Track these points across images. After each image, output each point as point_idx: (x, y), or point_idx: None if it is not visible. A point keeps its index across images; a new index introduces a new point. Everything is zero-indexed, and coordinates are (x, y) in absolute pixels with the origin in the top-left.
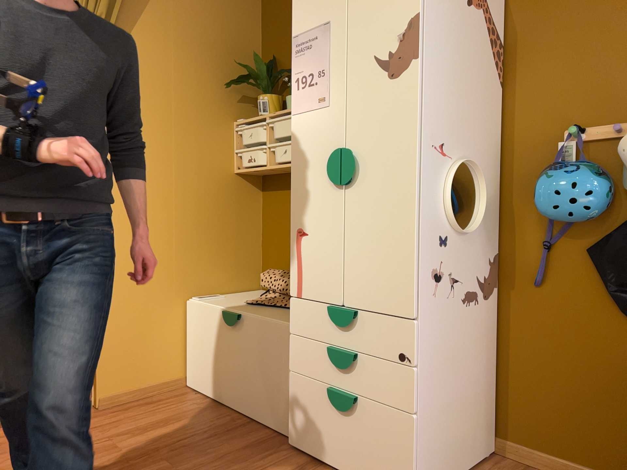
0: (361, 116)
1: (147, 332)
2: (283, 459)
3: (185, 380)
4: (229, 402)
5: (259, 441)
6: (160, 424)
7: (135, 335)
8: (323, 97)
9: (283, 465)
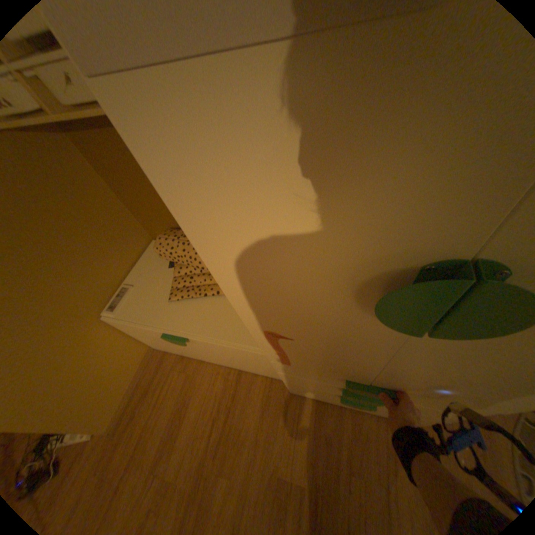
0: None
1: (92, 369)
2: (297, 411)
3: (151, 346)
4: (209, 361)
5: (265, 397)
6: (176, 421)
7: (83, 384)
8: None
9: (304, 420)
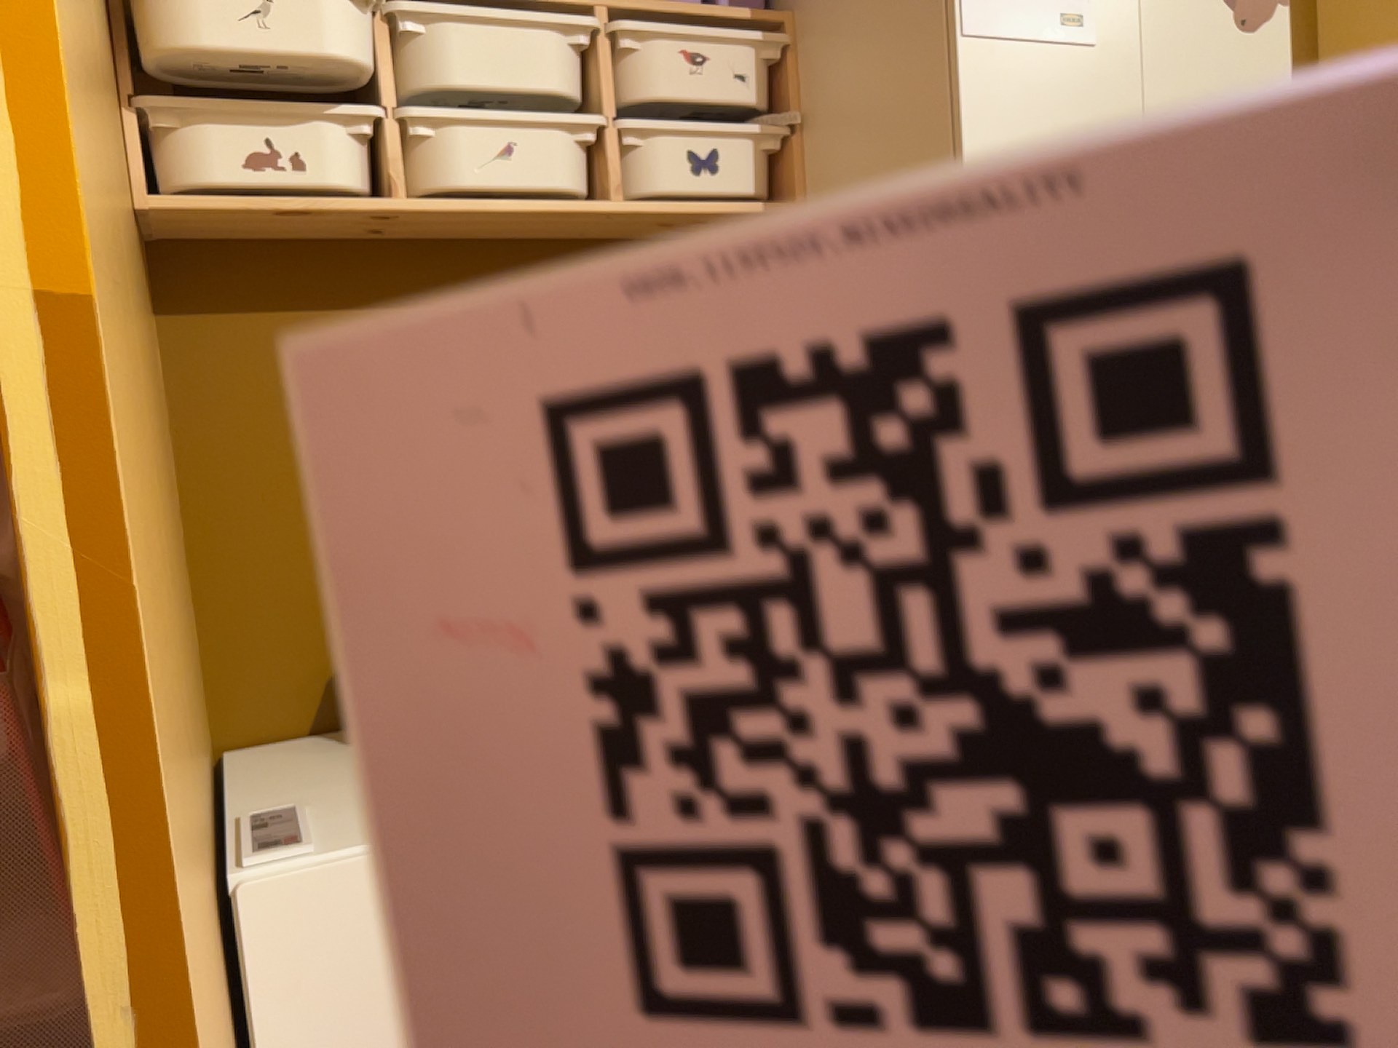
0: (1181, 100)
1: None
2: None
3: None
4: None
5: None
6: None
7: None
8: (1076, 13)
9: None
